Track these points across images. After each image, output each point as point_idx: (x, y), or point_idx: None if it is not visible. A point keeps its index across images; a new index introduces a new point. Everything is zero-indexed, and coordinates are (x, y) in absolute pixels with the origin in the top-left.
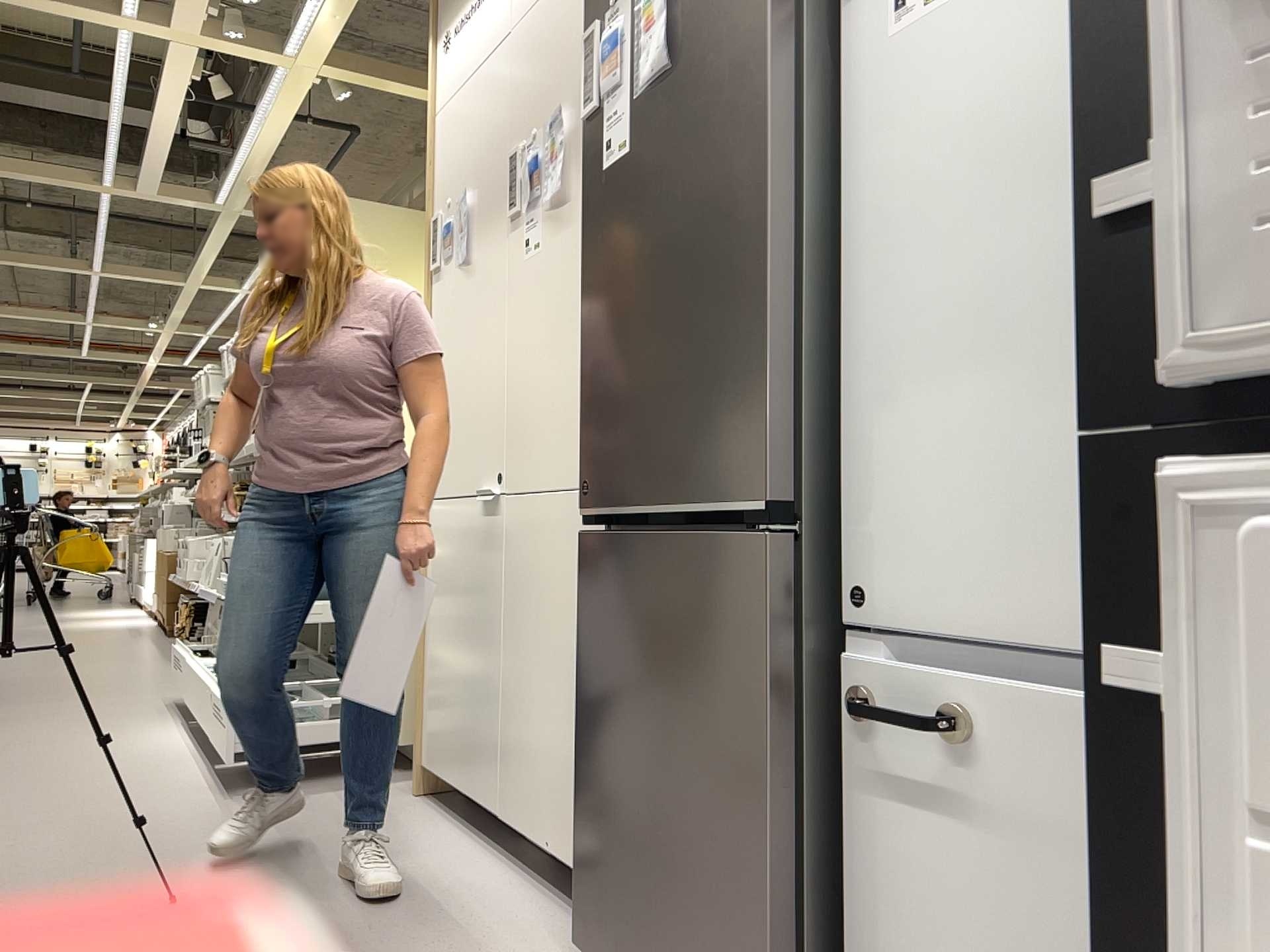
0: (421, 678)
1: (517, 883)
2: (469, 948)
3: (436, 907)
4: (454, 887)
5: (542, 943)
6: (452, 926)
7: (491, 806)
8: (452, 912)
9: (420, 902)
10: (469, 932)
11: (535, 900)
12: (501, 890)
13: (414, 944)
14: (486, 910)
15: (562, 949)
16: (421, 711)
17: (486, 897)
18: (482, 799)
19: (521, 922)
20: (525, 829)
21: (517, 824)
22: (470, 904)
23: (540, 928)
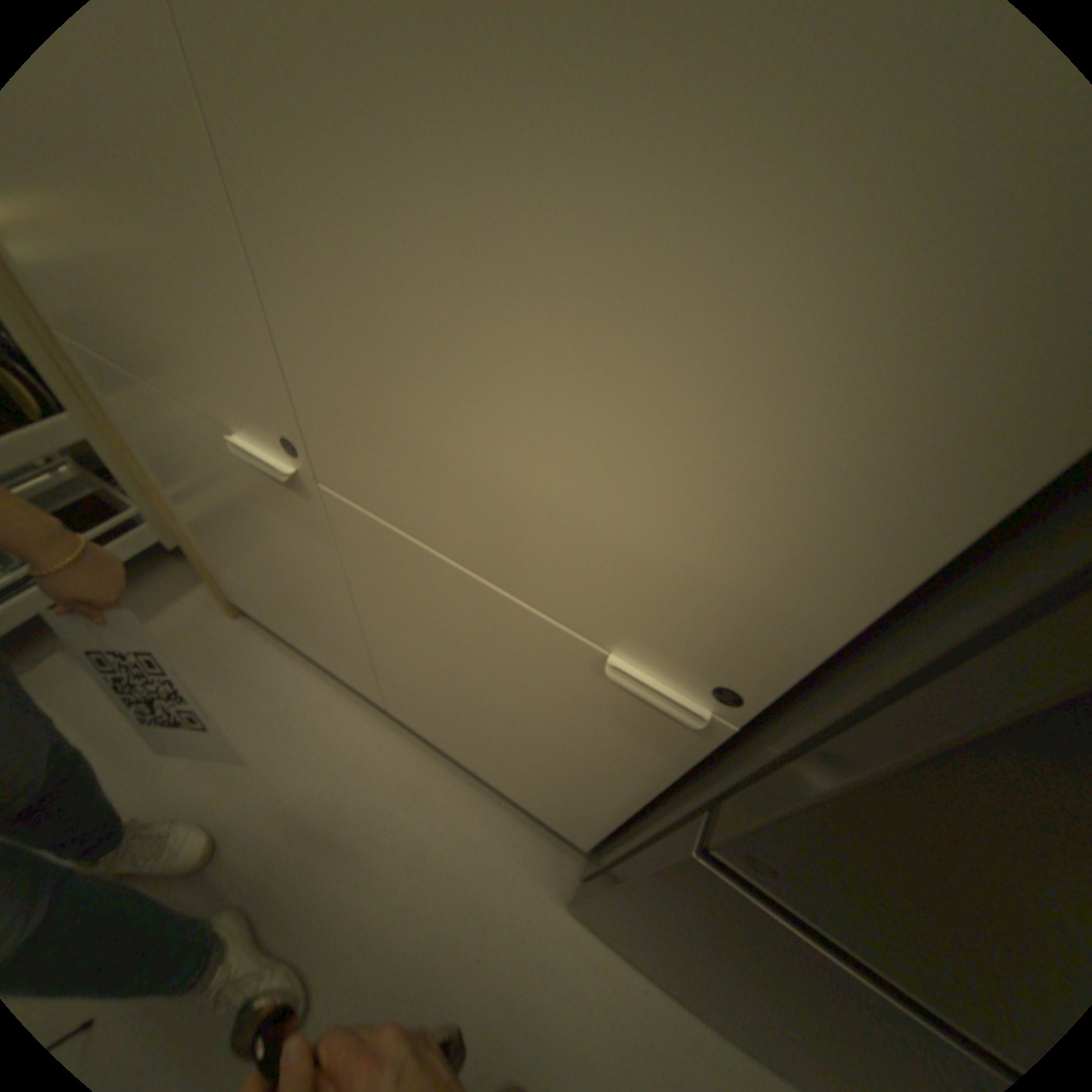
0: (186, 539)
1: (435, 768)
2: (466, 922)
3: (391, 855)
4: (384, 804)
5: (517, 875)
6: (427, 887)
7: (371, 696)
8: (412, 858)
9: (370, 851)
10: (449, 891)
11: (469, 795)
12: (430, 789)
13: (414, 945)
14: (439, 837)
15: (538, 878)
16: (202, 564)
17: (424, 810)
18: (353, 683)
19: (480, 843)
20: (434, 741)
21: (419, 730)
22: (418, 834)
23: (500, 847)
